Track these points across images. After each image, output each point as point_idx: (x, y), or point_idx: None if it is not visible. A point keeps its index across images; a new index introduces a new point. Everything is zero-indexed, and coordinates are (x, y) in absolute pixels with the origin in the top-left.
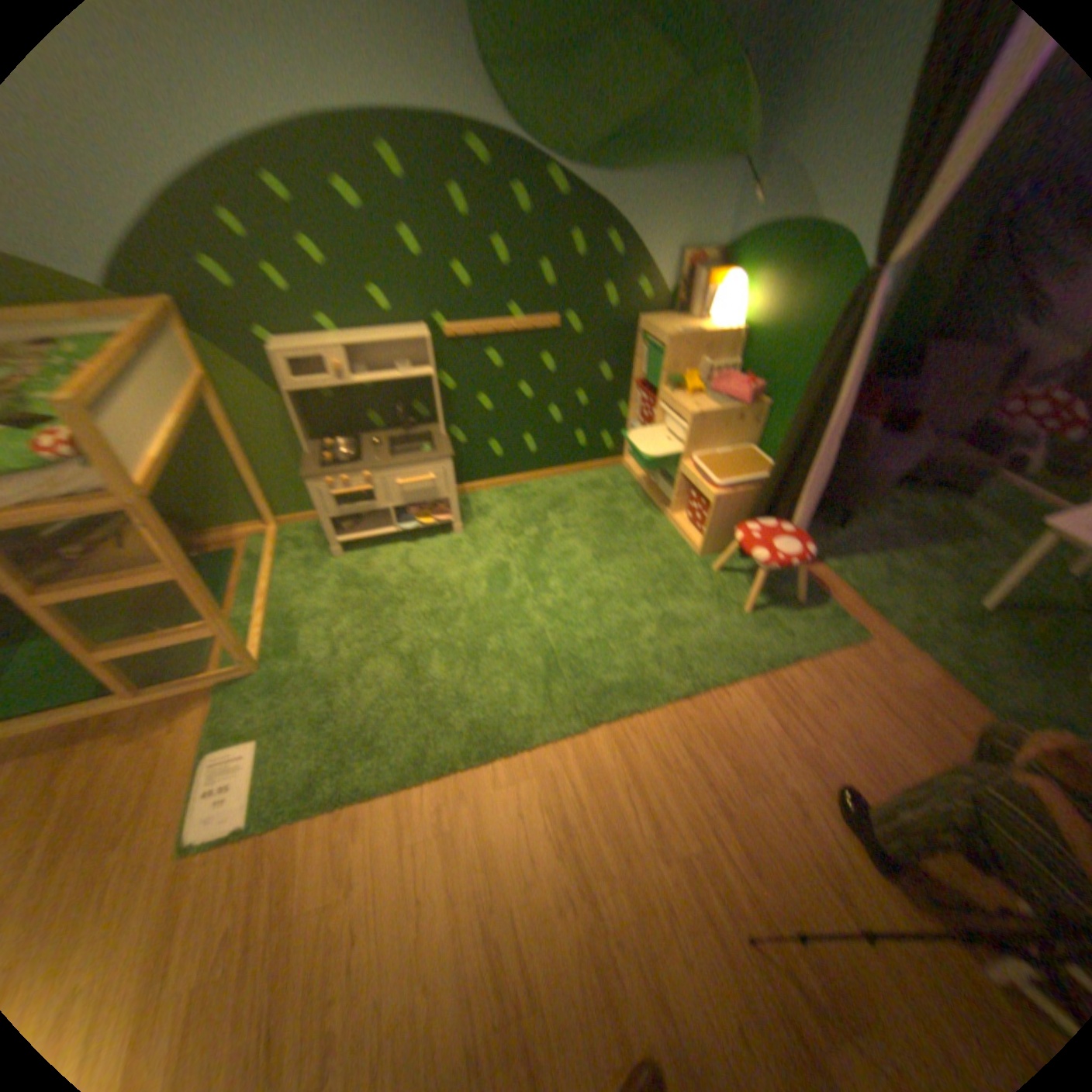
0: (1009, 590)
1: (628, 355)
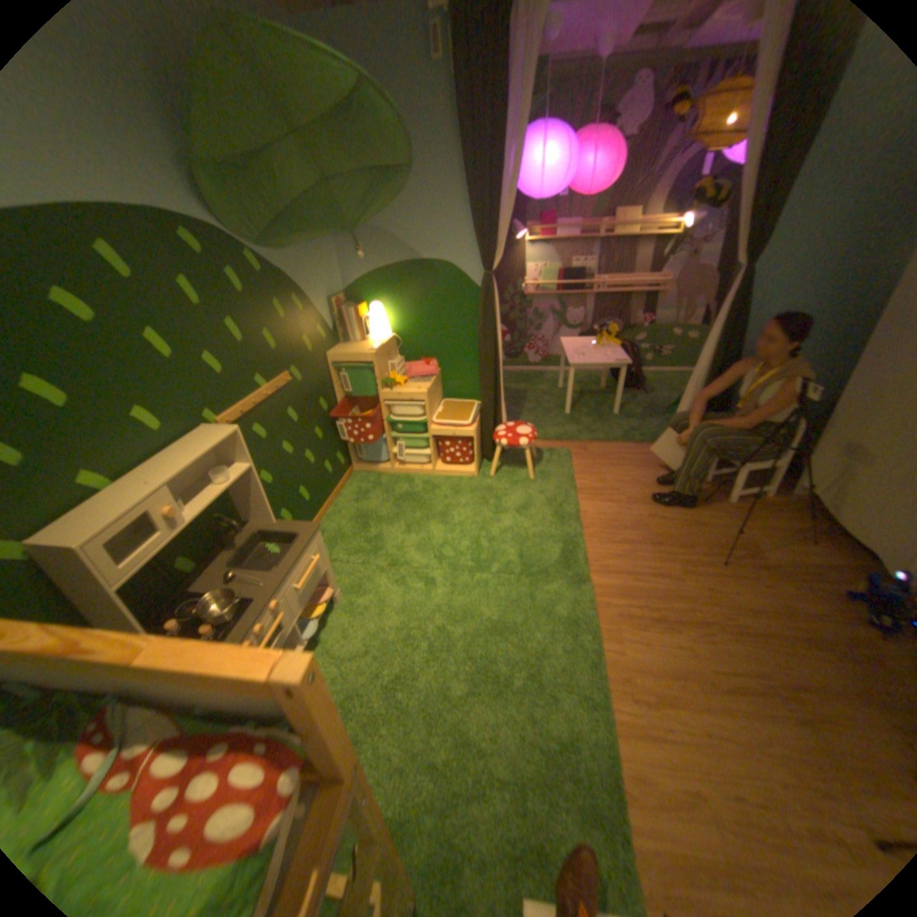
0: (569, 400)
1: (329, 385)
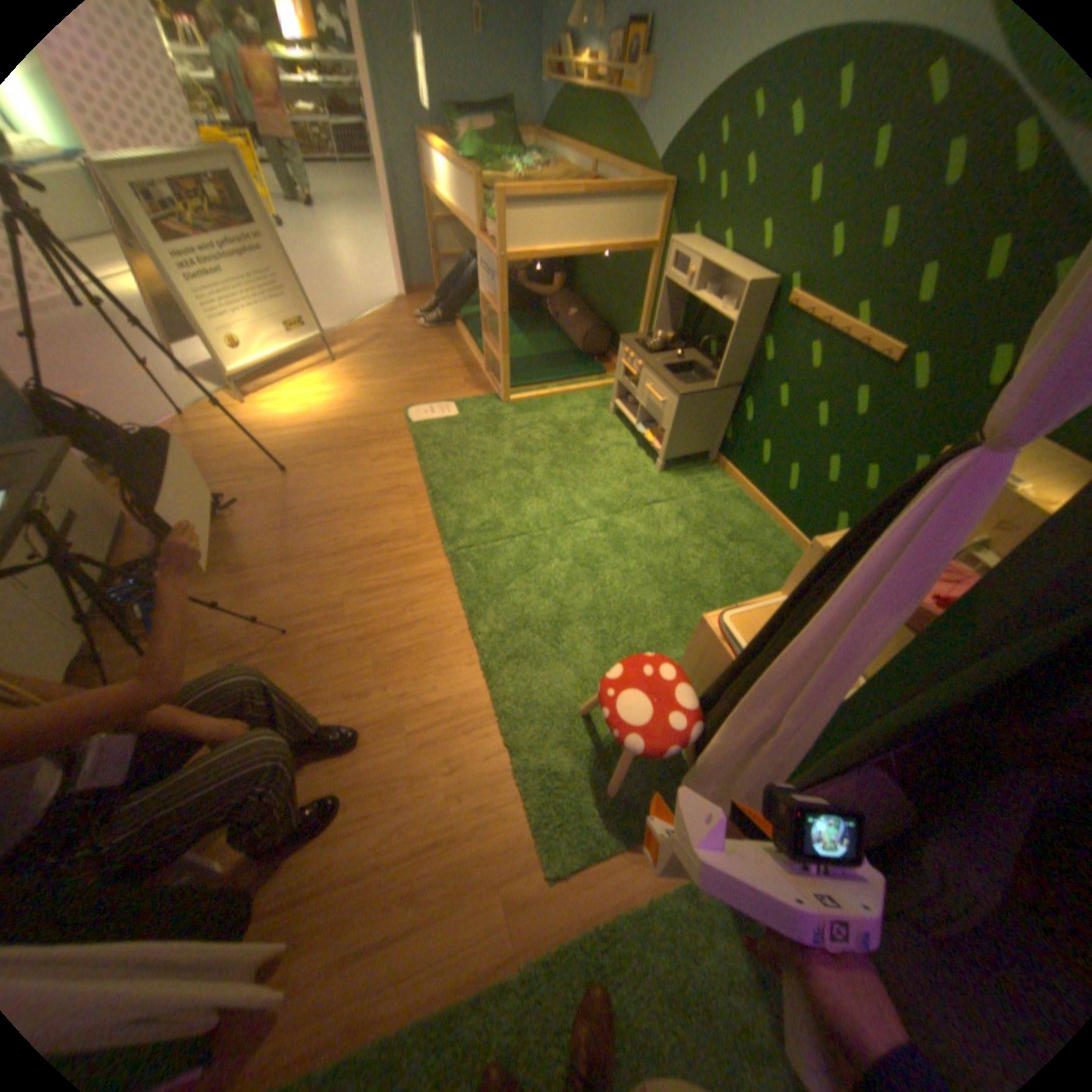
0: None
1: None
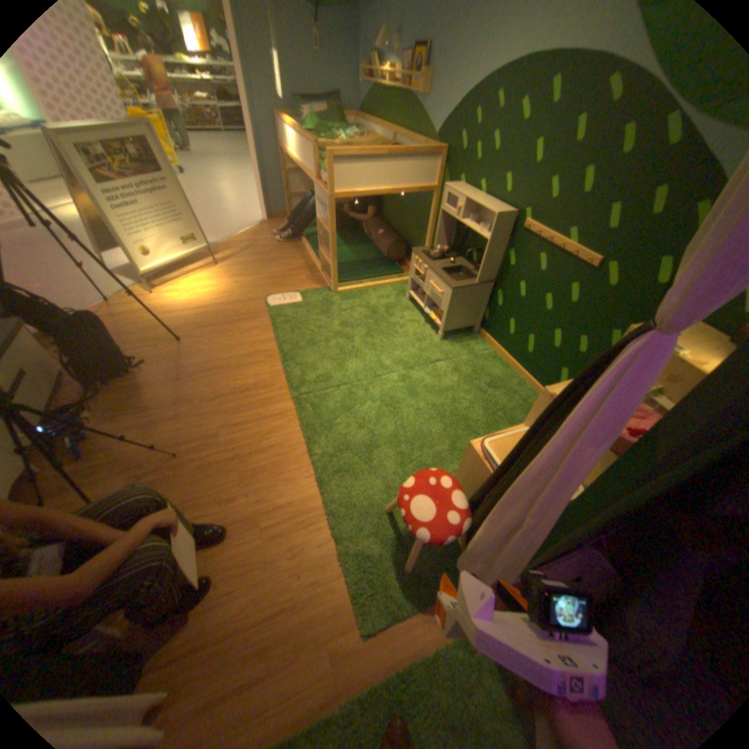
0: None
1: None
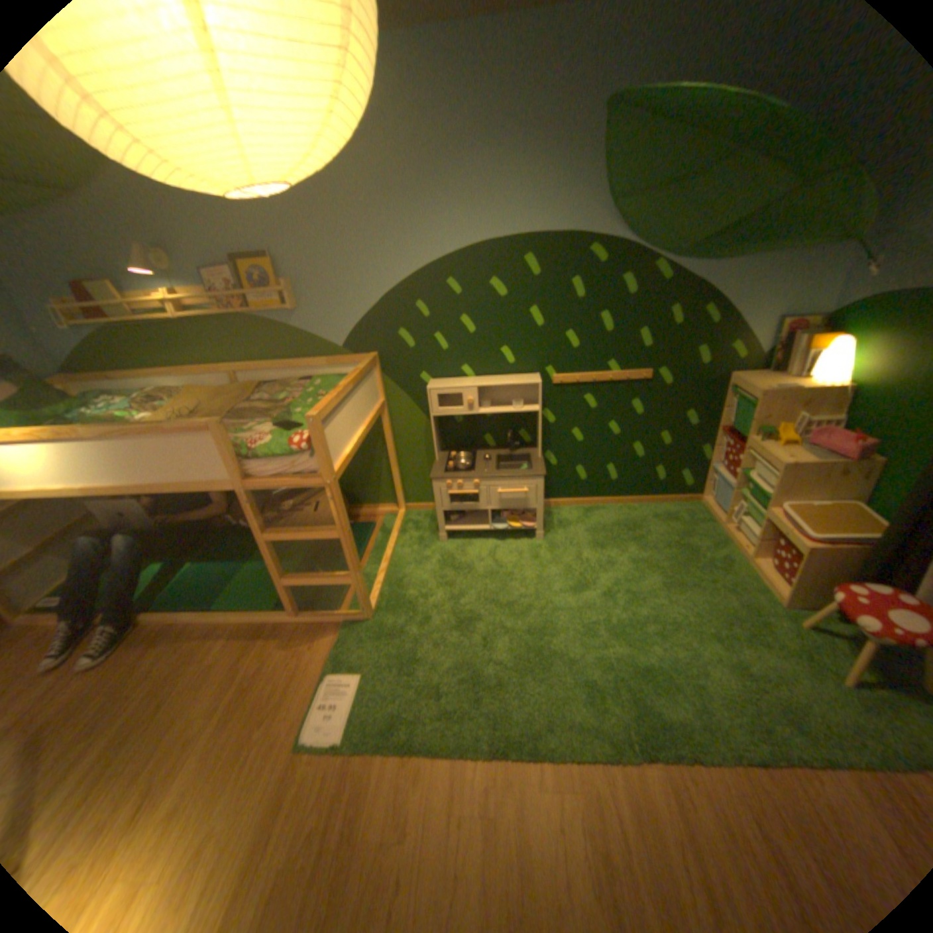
0: None
1: (717, 405)
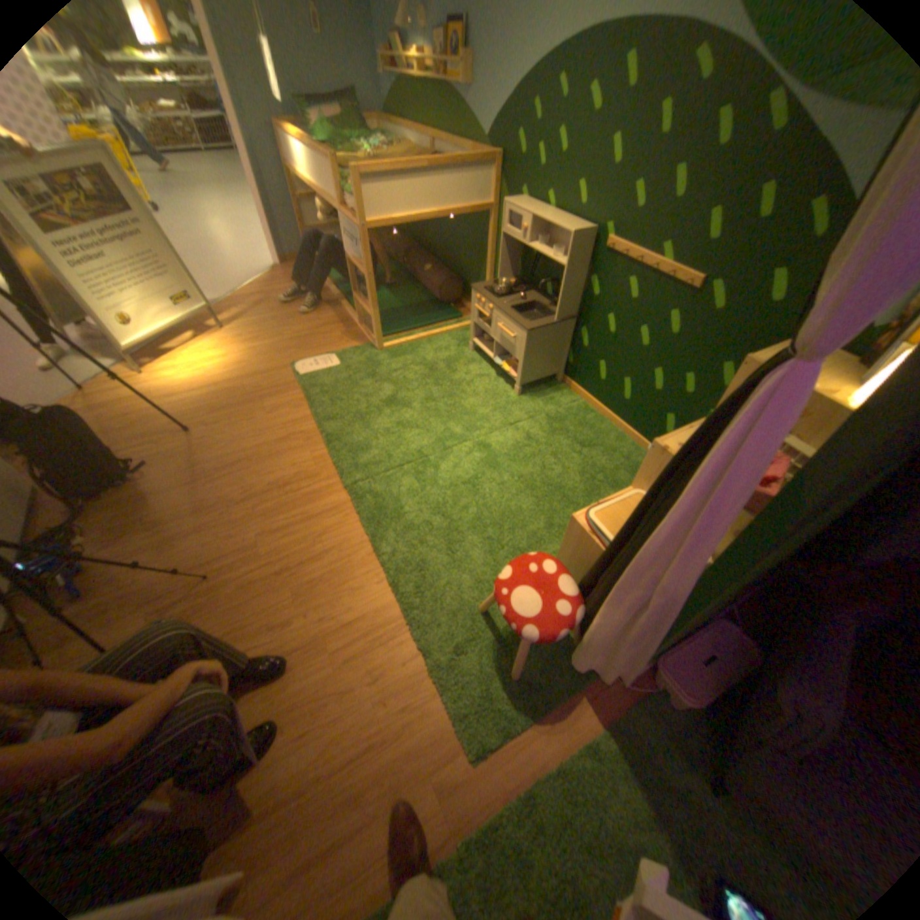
0: None
1: None
